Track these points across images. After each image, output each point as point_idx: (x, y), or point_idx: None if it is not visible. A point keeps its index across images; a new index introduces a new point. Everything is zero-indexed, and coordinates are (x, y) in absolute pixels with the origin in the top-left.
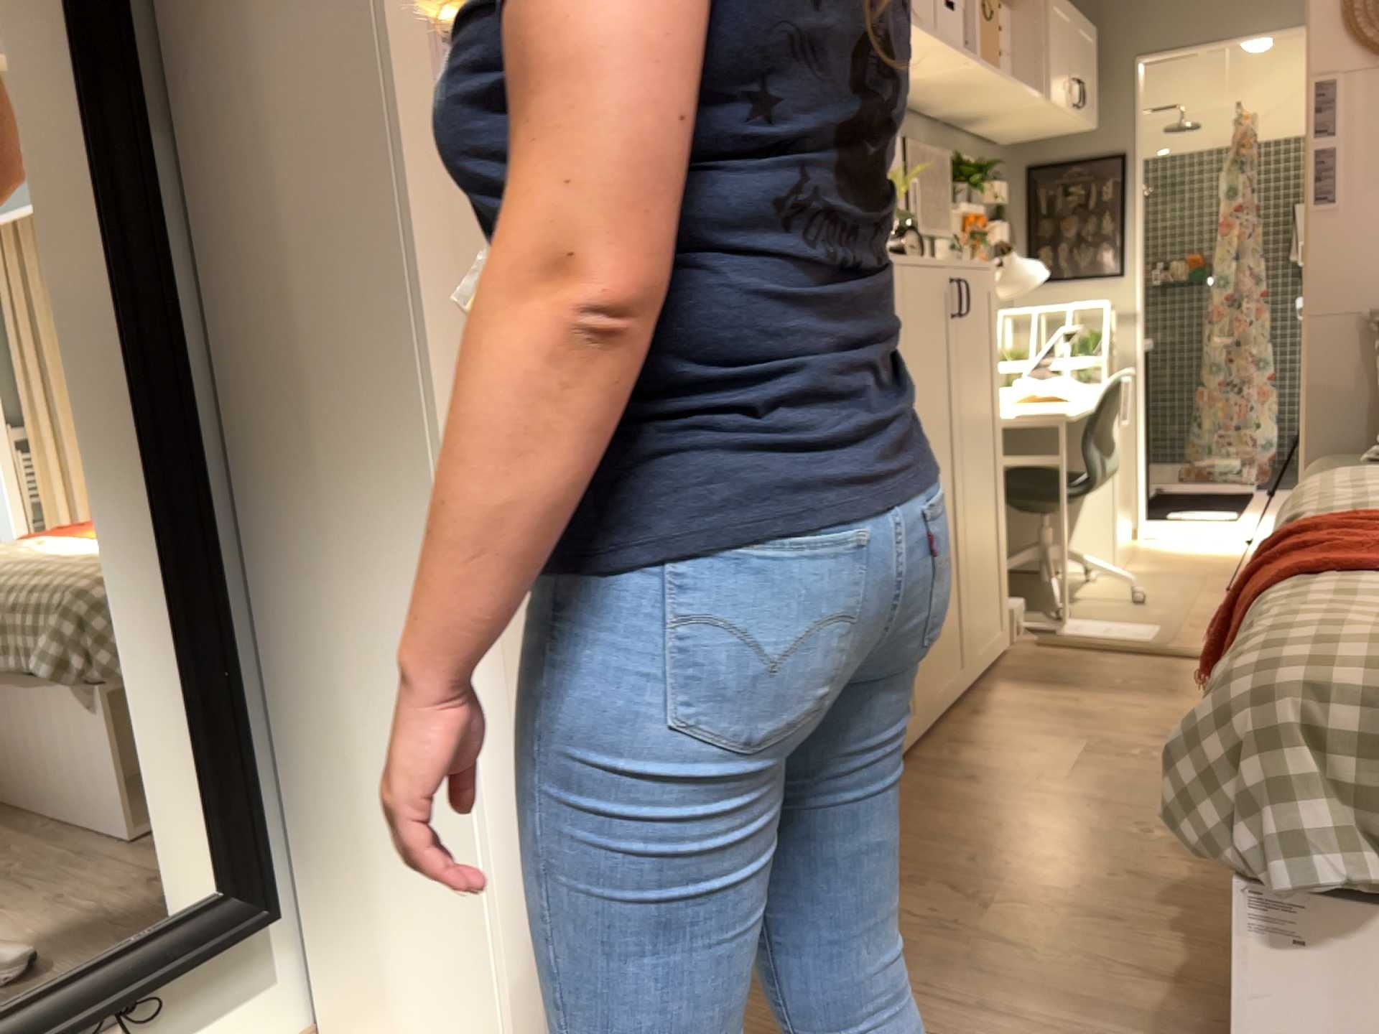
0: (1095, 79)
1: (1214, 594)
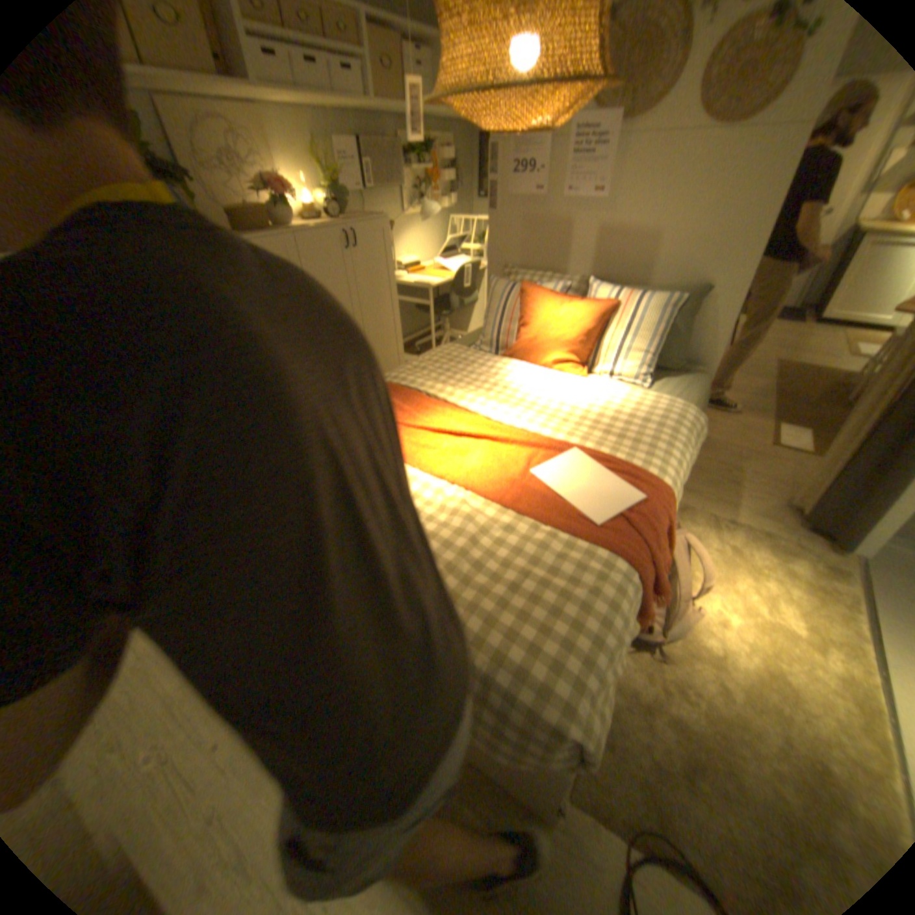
0: None
1: None
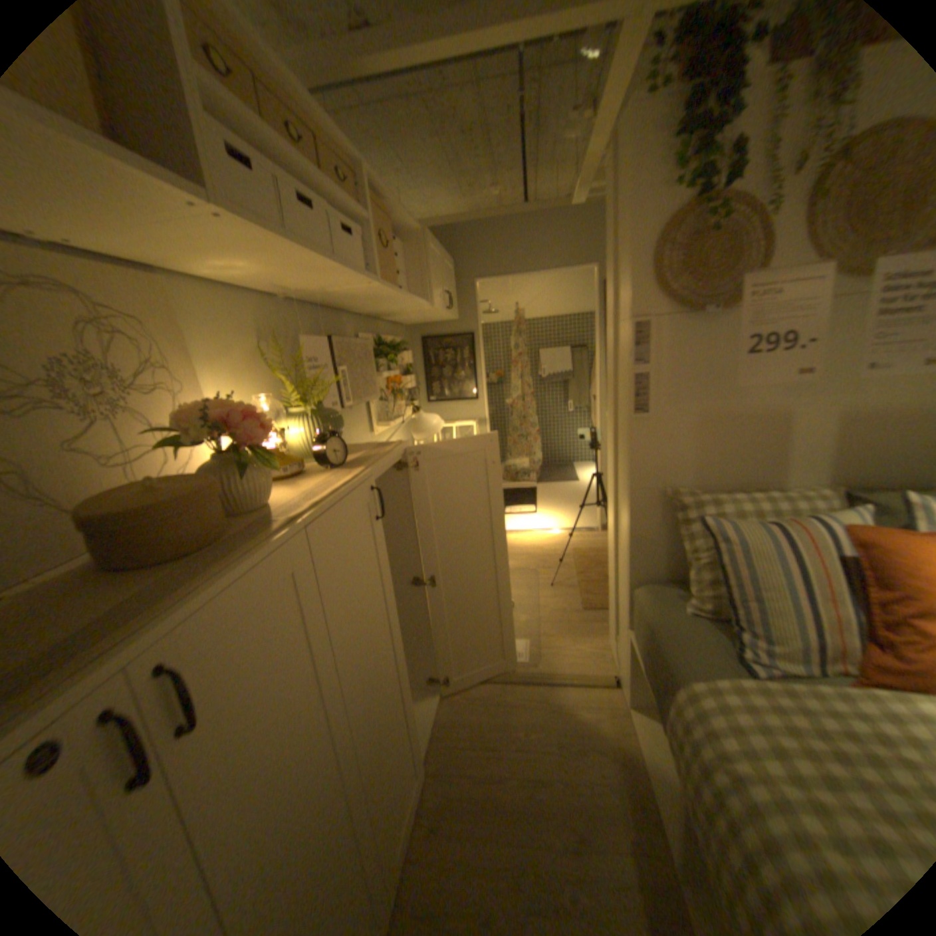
0: (454, 287)
1: (544, 591)
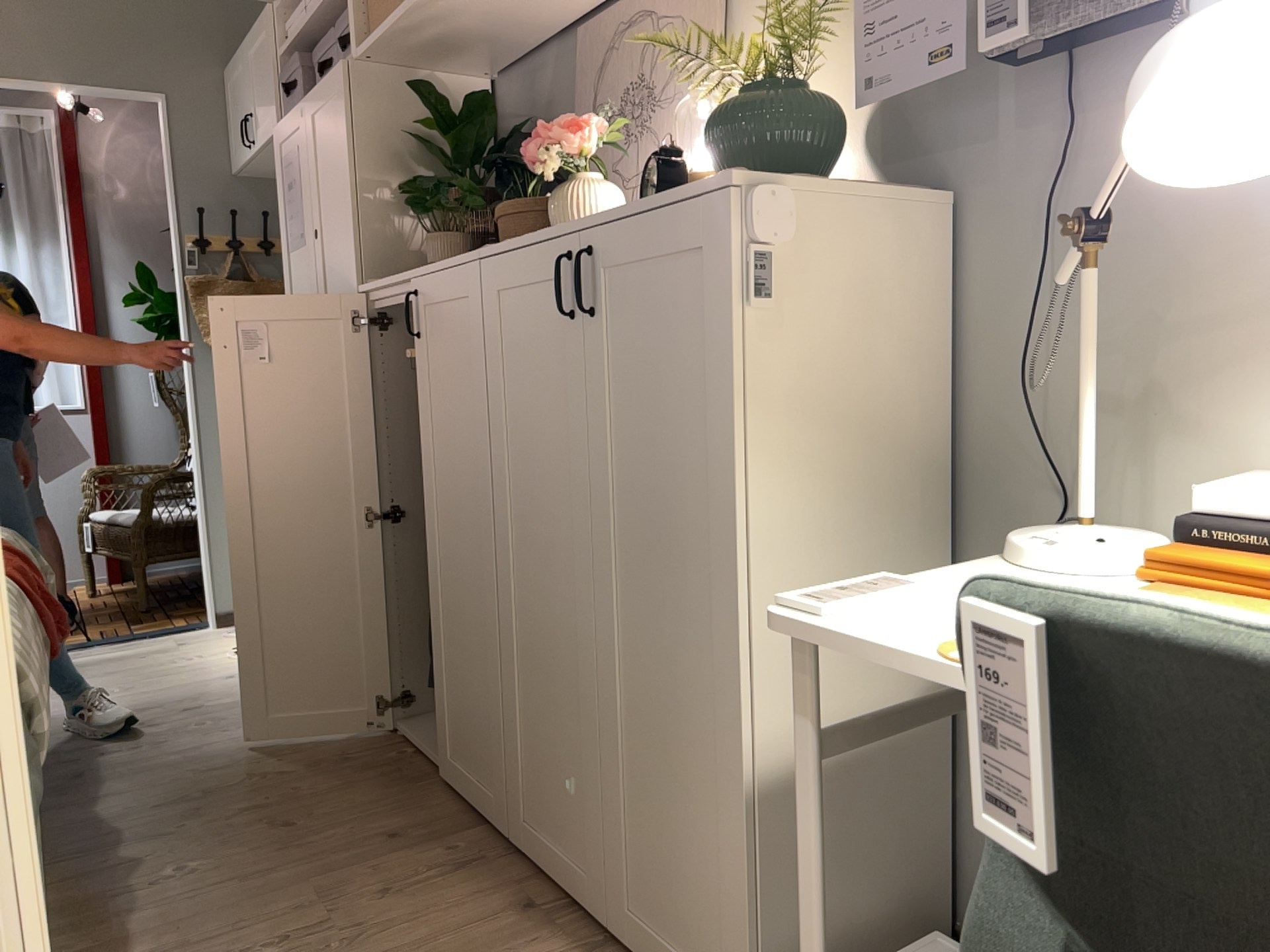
0: None
1: None
